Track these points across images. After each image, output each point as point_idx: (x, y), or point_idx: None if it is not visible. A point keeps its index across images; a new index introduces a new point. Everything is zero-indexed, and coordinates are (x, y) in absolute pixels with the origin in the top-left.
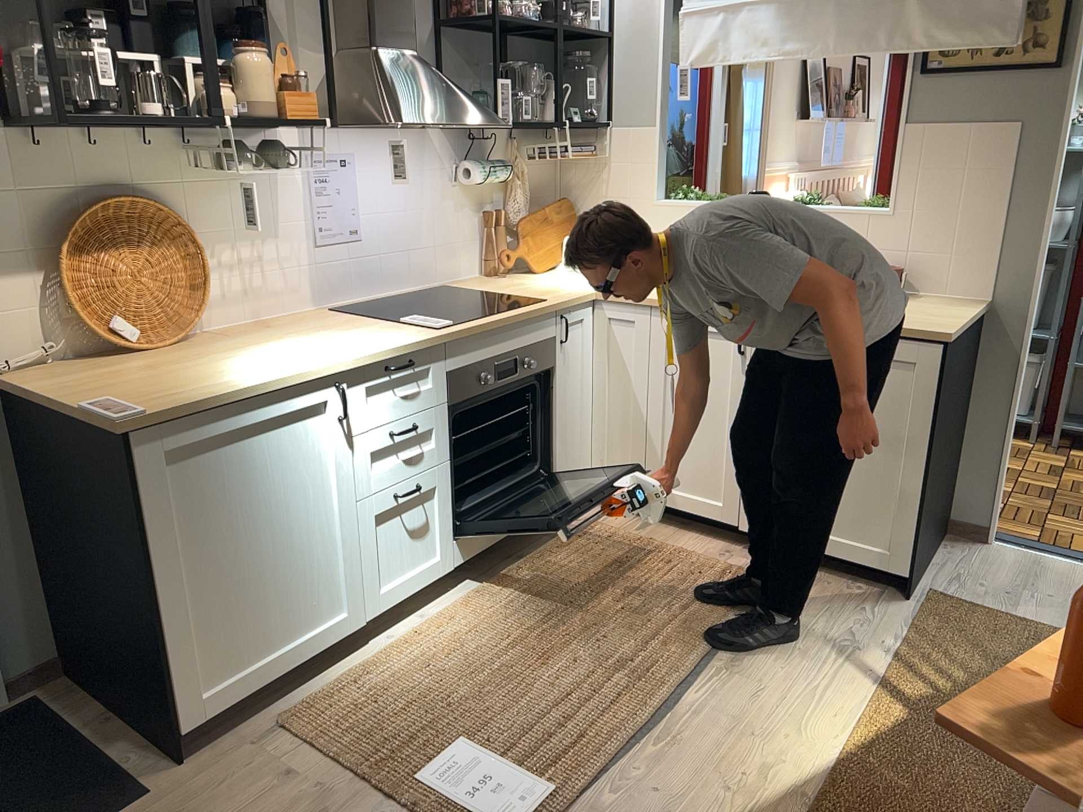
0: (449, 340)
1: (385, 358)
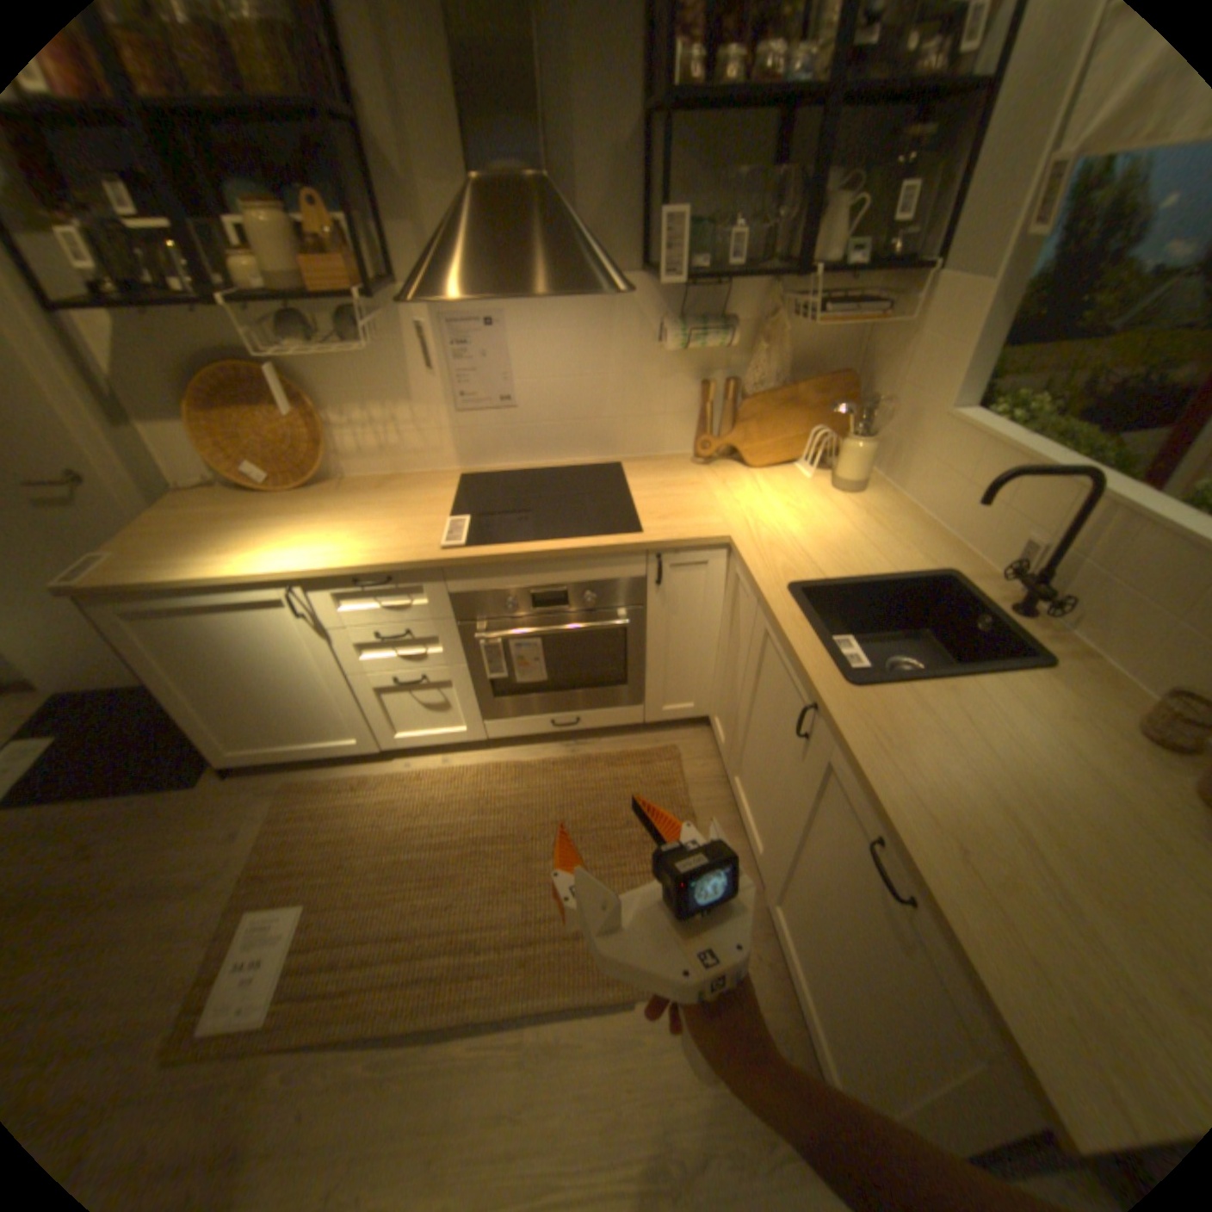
0: (445, 564)
1: (349, 571)
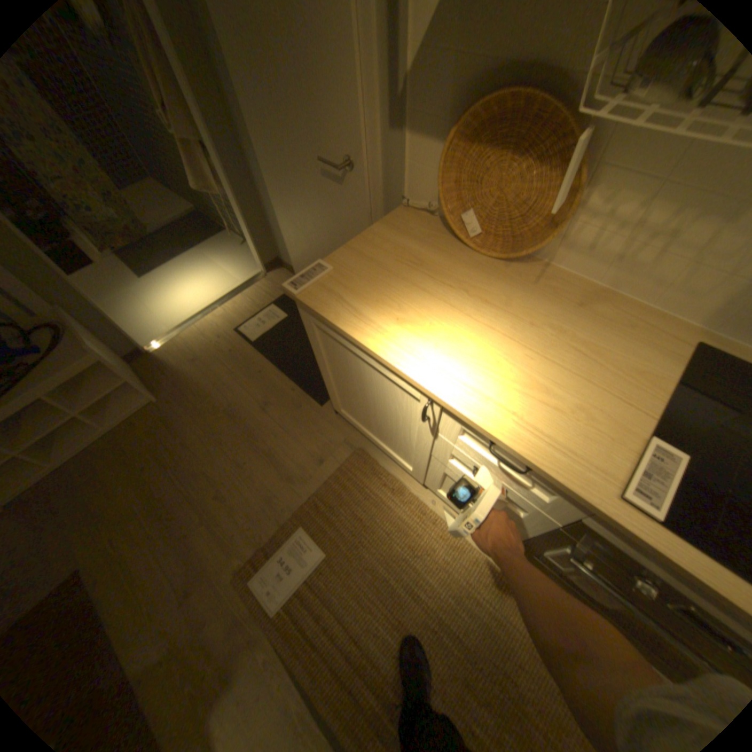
0: (610, 522)
1: (492, 439)
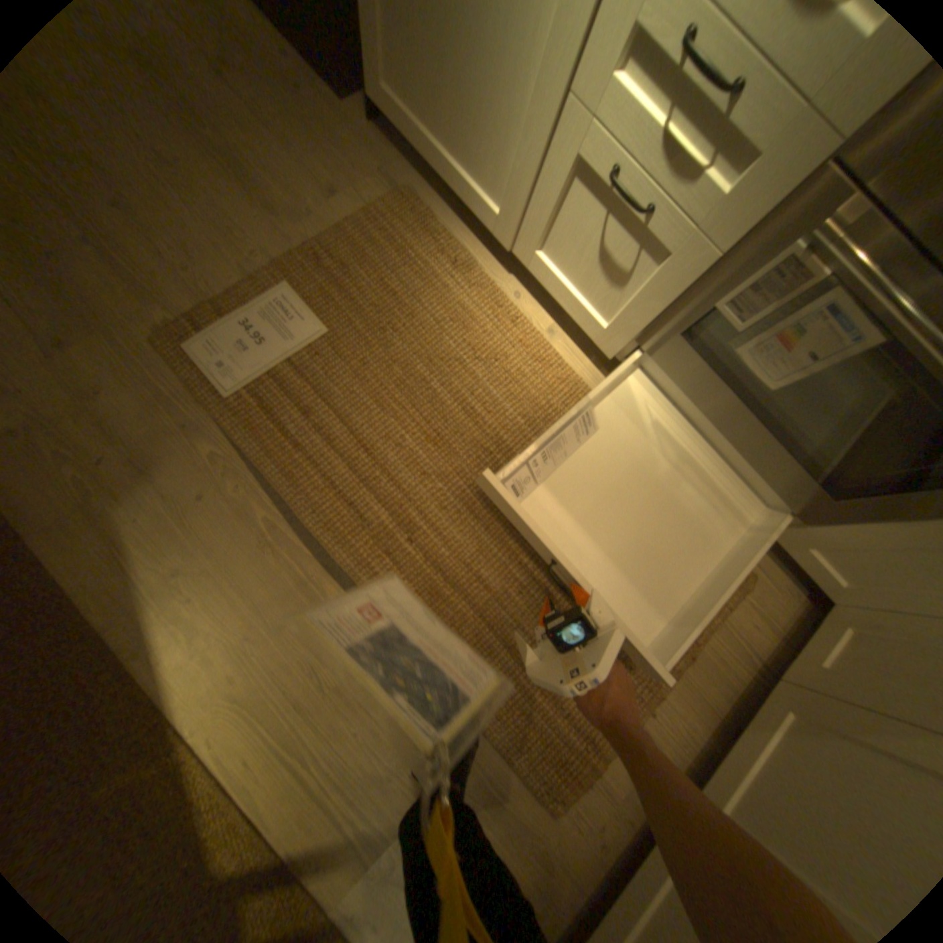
0: None
1: None
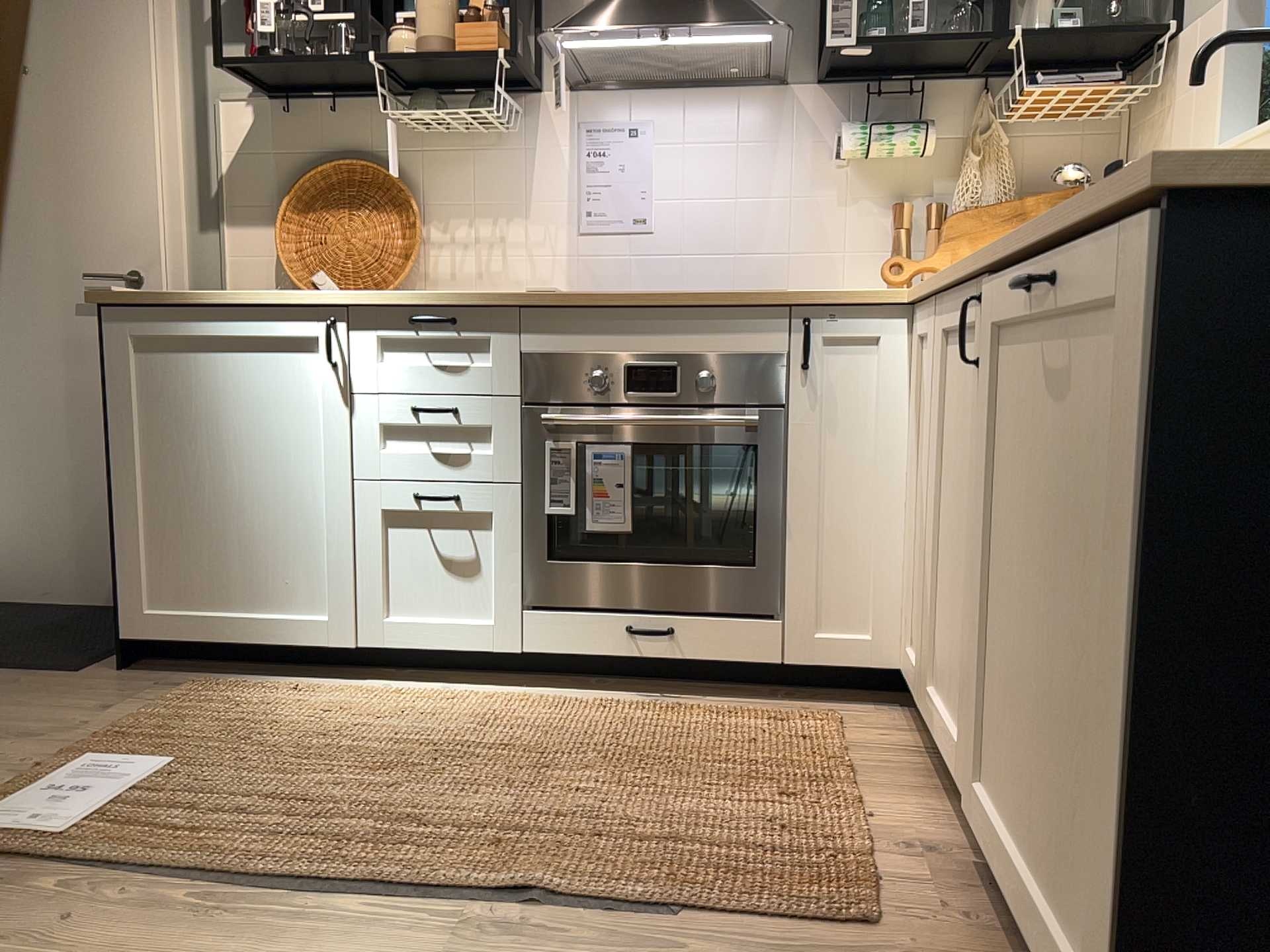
0: (524, 305)
1: (406, 305)
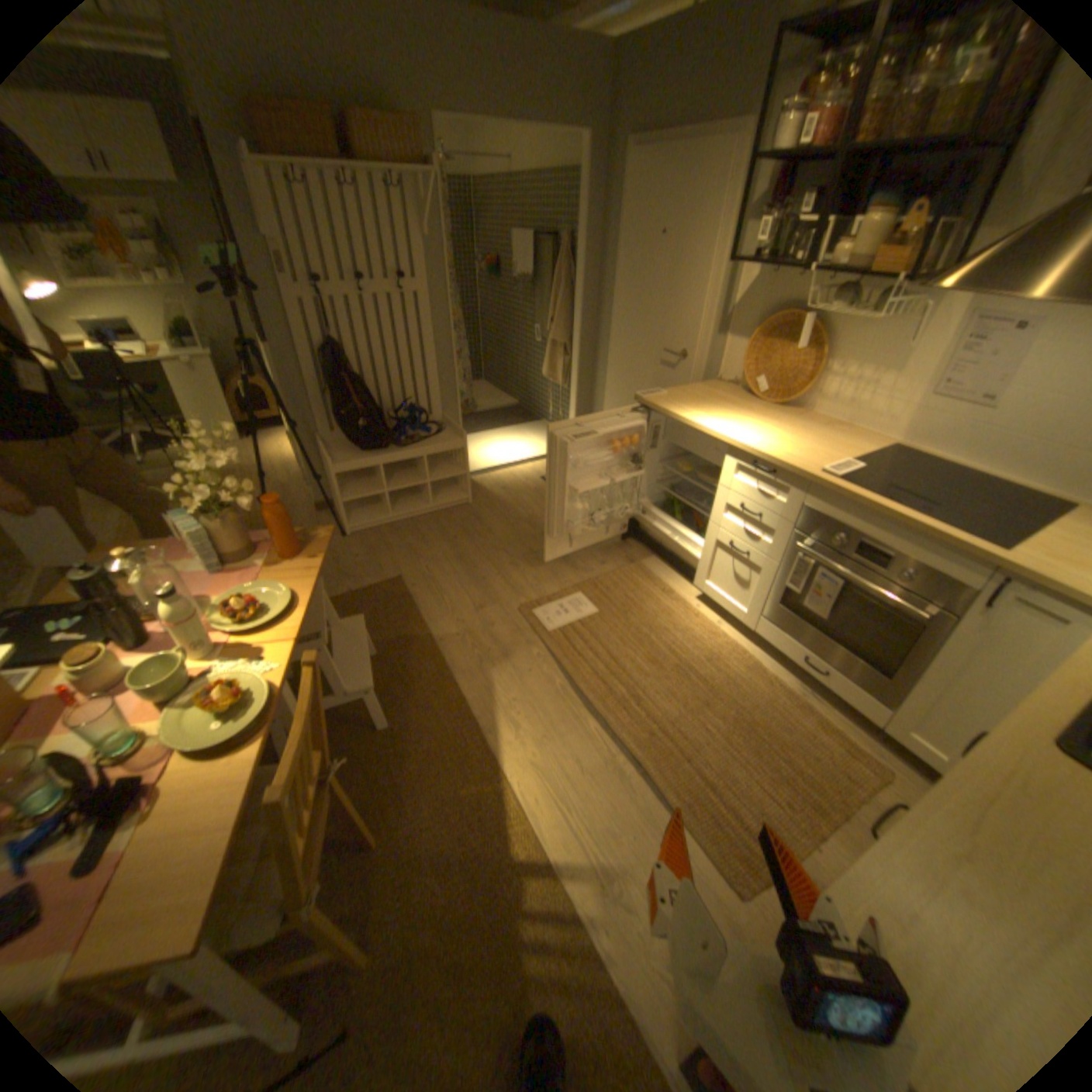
0: (812, 481)
1: (753, 455)
